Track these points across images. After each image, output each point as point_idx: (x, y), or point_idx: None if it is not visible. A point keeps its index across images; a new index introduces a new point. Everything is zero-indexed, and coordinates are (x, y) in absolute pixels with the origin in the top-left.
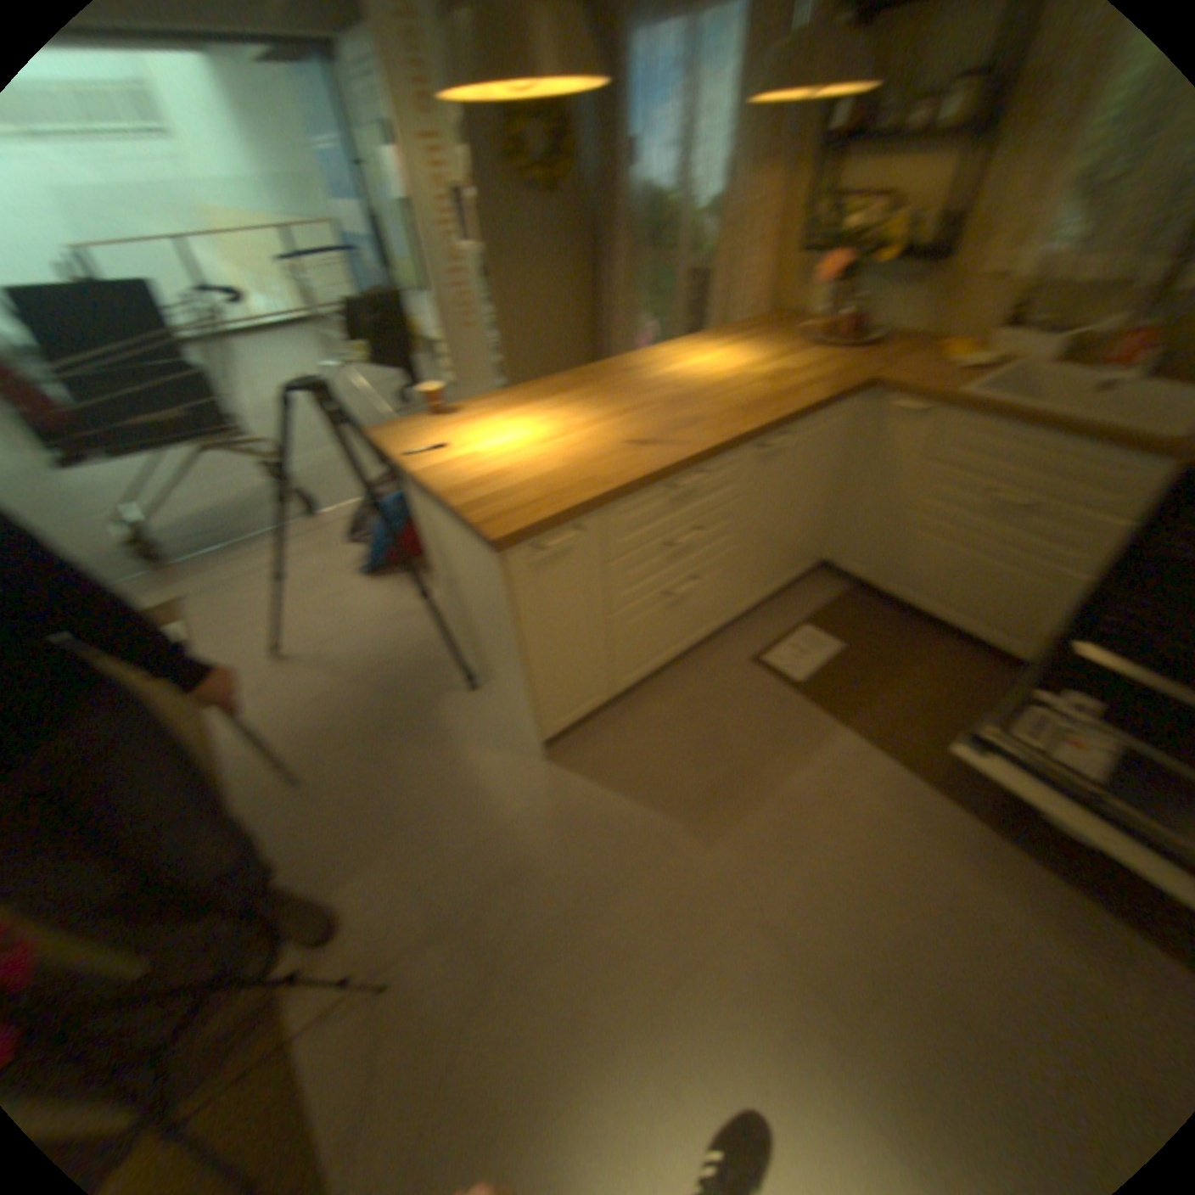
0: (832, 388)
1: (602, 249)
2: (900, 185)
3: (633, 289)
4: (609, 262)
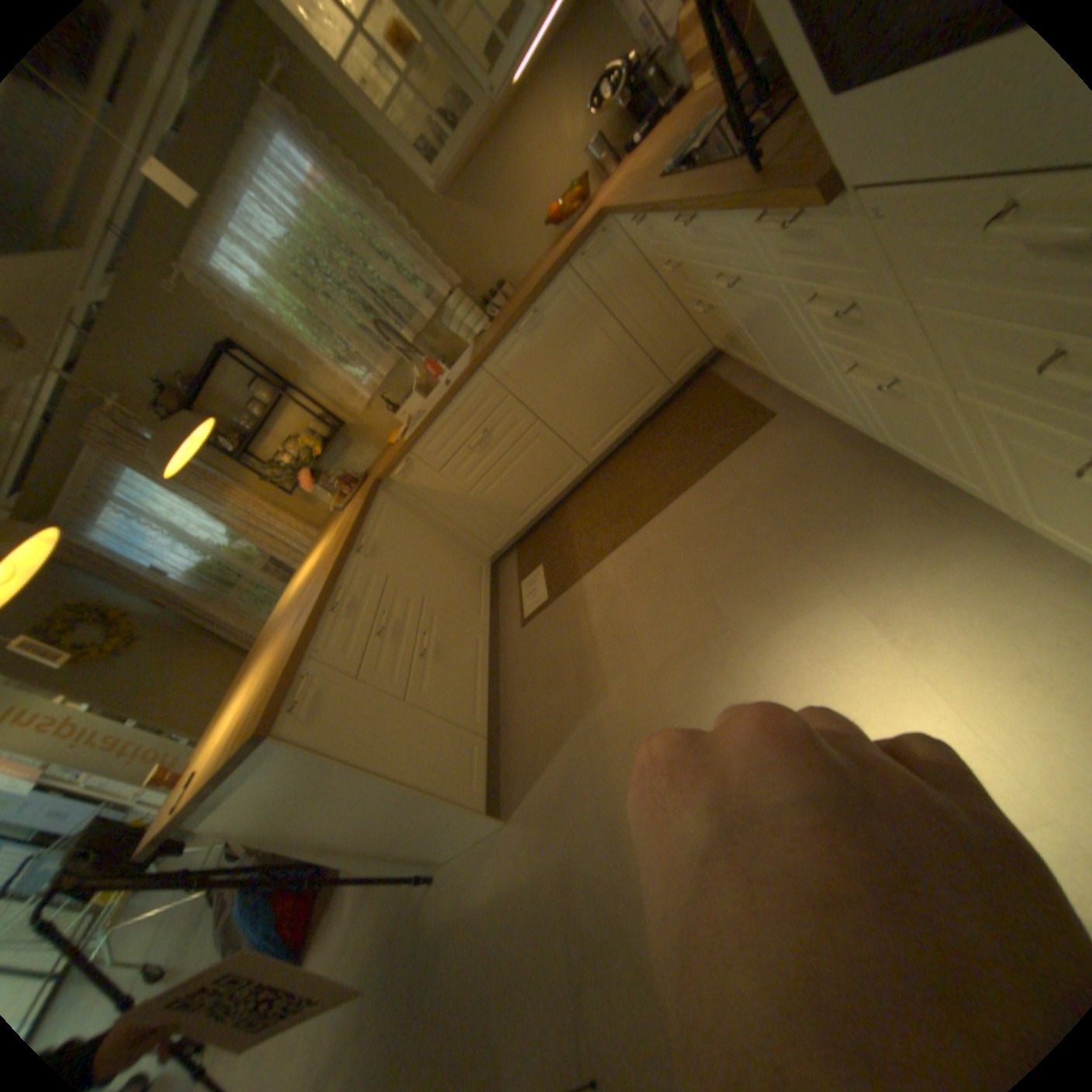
0: (362, 504)
1: (206, 631)
2: (290, 435)
3: (249, 620)
4: (217, 629)
